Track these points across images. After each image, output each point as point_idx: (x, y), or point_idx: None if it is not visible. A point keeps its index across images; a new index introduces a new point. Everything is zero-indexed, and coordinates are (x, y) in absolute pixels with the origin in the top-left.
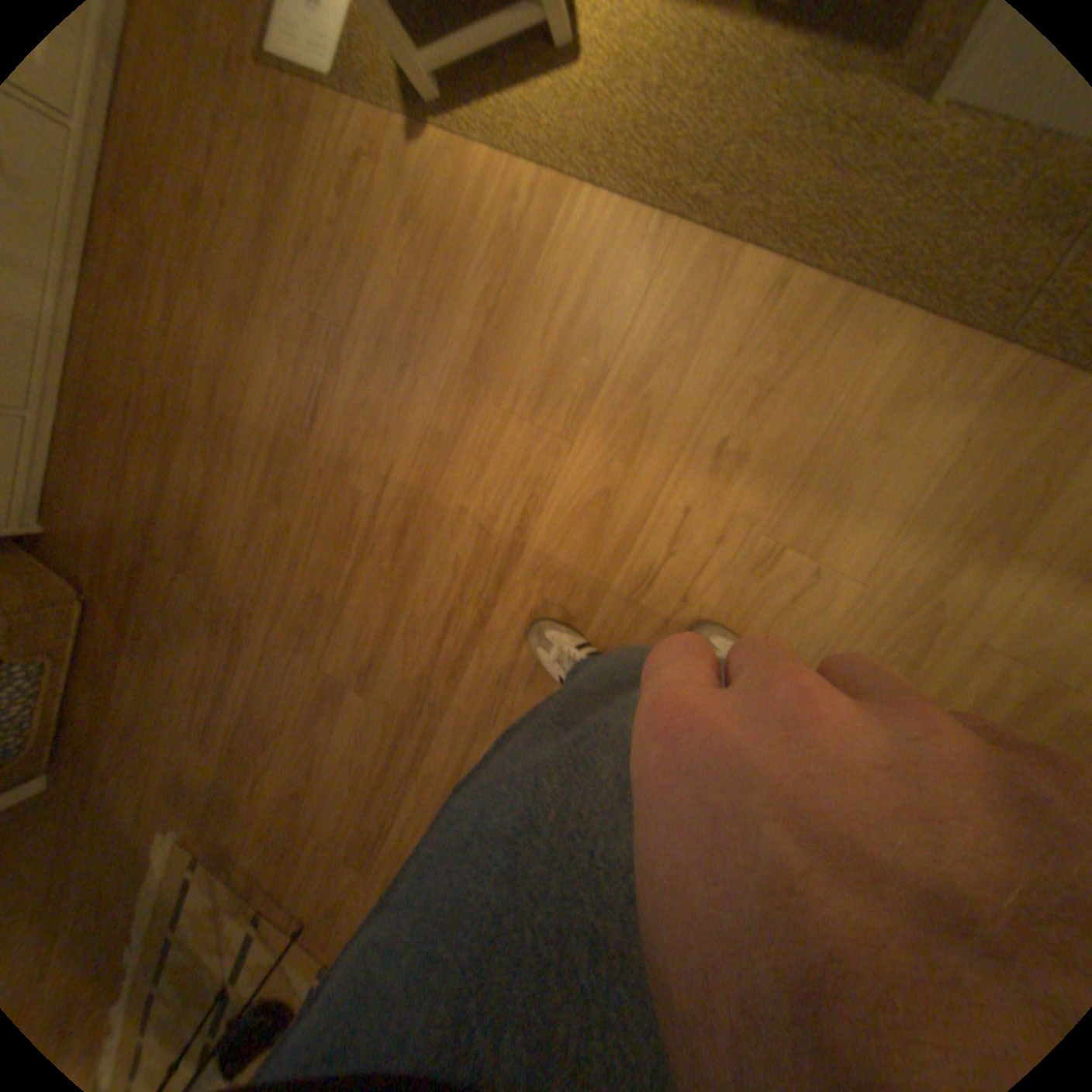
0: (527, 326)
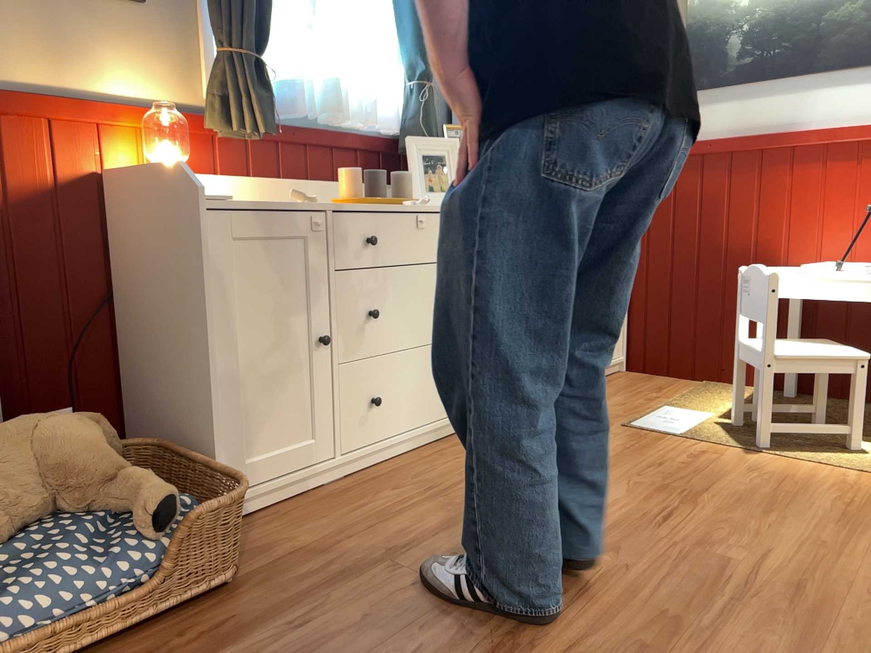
0: None
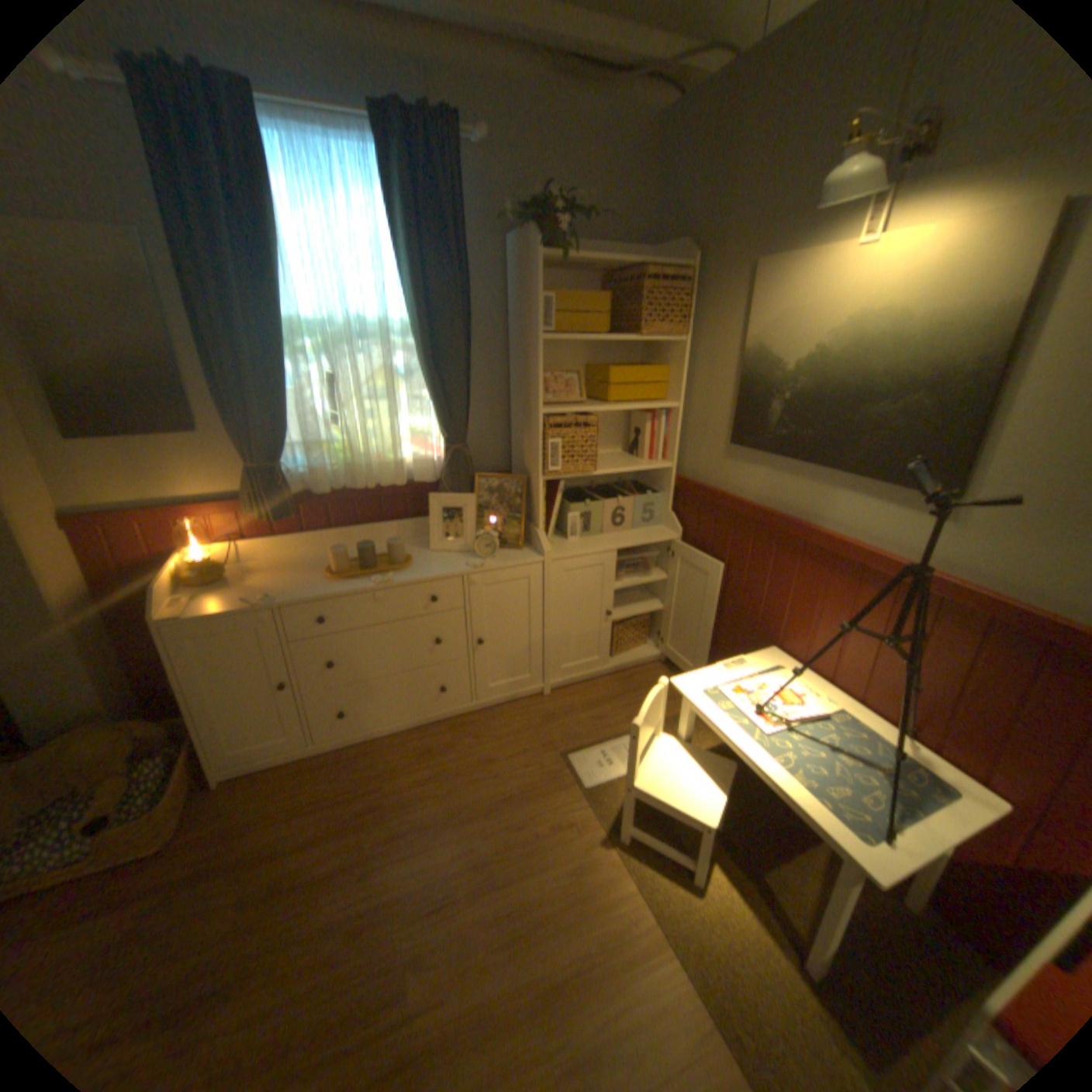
0: (600, 1012)
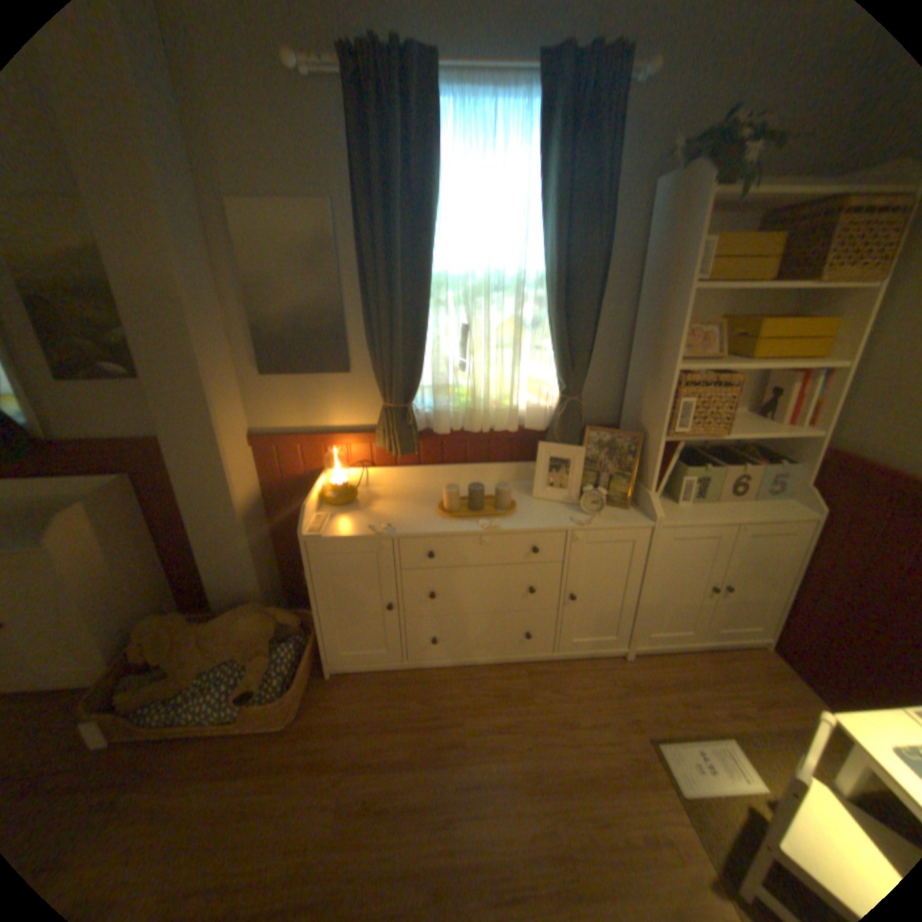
0: None
